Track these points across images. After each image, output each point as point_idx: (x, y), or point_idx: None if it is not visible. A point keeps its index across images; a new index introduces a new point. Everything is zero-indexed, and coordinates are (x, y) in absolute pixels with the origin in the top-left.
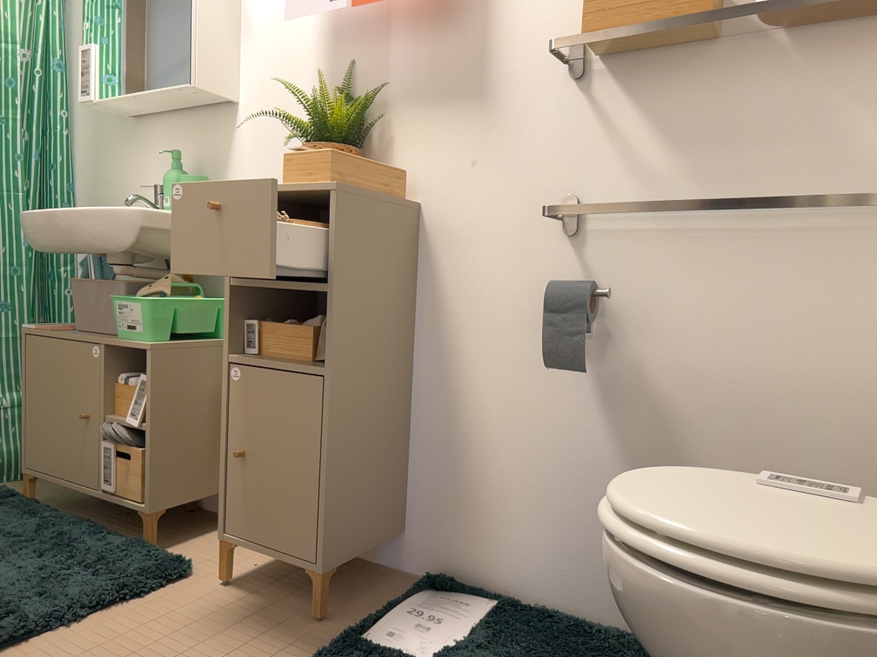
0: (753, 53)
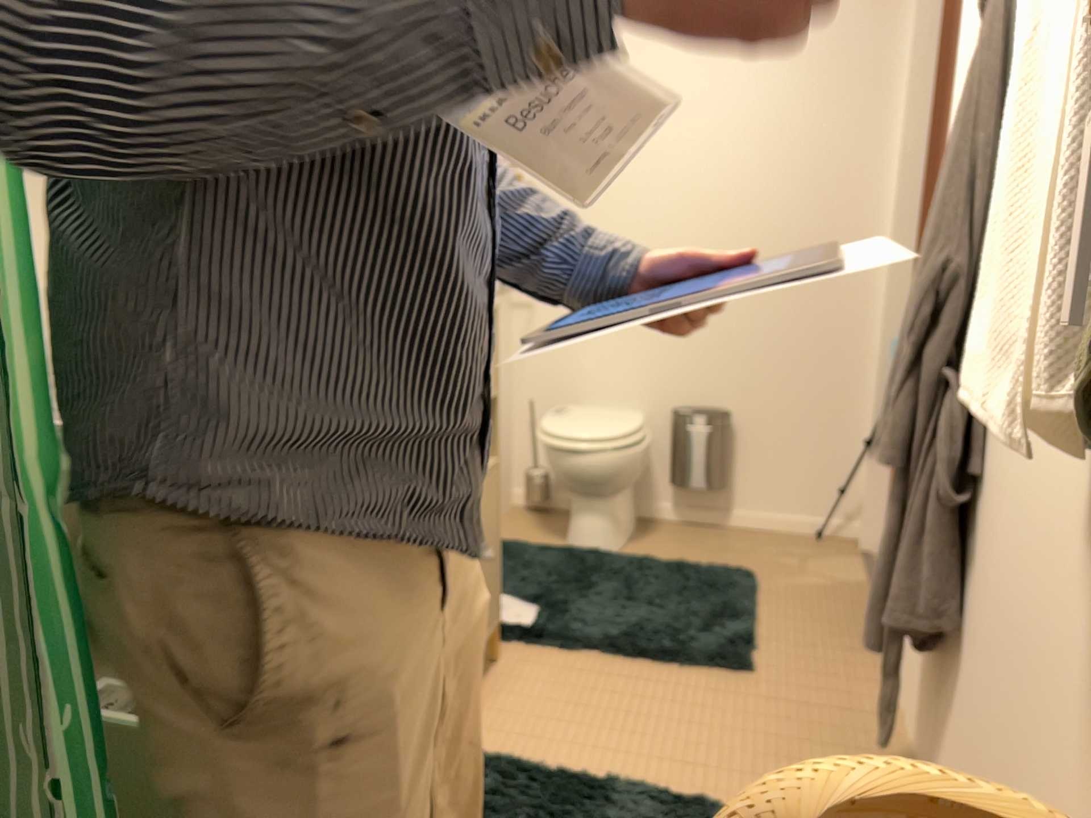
0: None
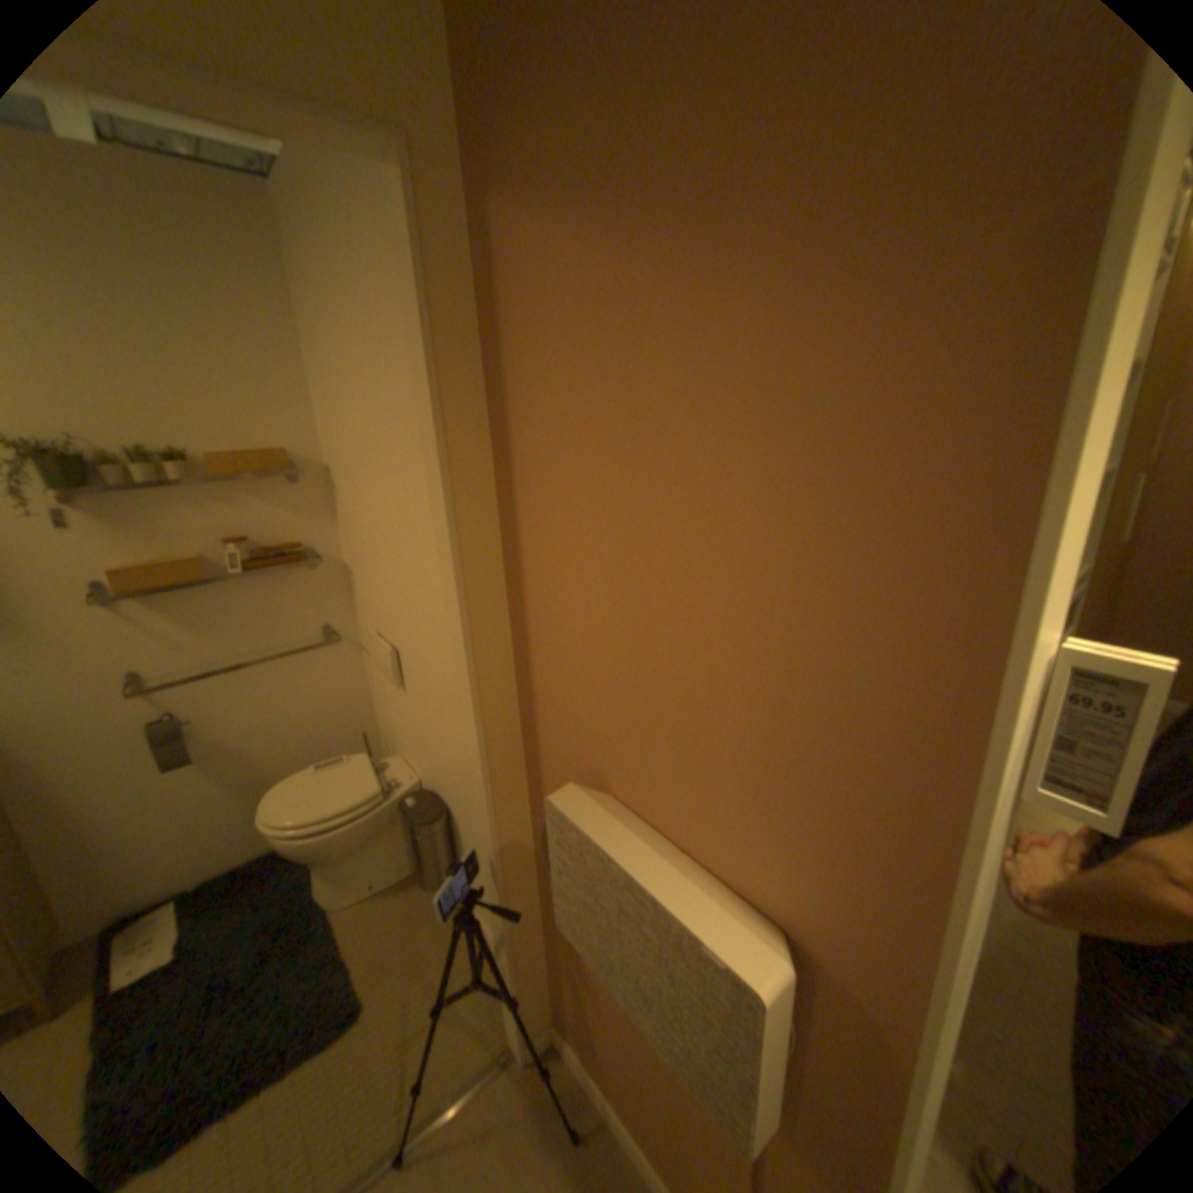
0: (229, 582)
